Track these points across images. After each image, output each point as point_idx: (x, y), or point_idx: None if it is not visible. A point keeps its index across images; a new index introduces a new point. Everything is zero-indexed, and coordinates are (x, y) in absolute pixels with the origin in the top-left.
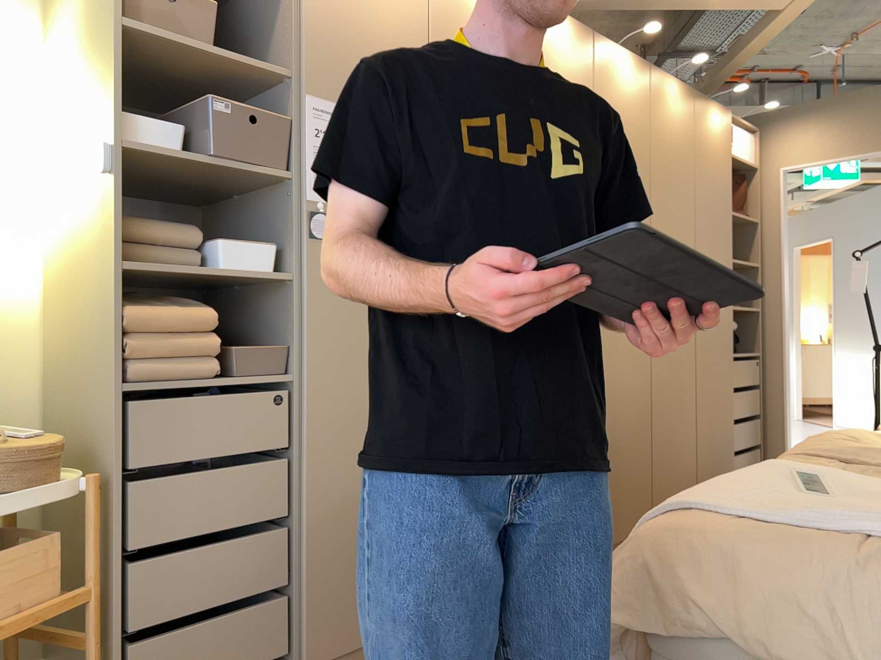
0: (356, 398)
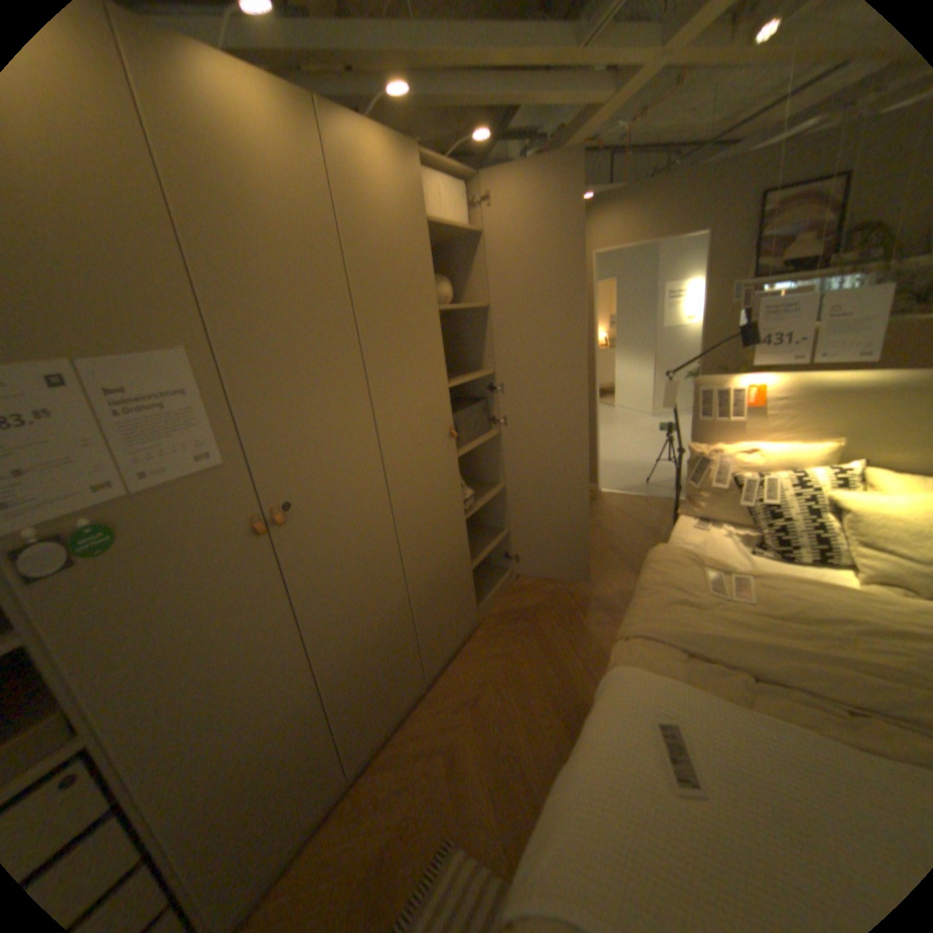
0: (209, 686)
